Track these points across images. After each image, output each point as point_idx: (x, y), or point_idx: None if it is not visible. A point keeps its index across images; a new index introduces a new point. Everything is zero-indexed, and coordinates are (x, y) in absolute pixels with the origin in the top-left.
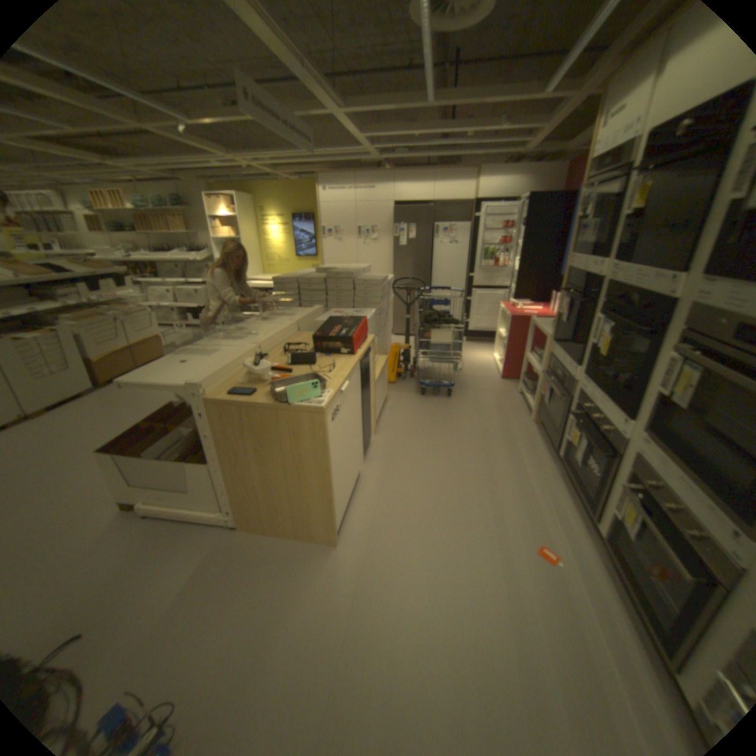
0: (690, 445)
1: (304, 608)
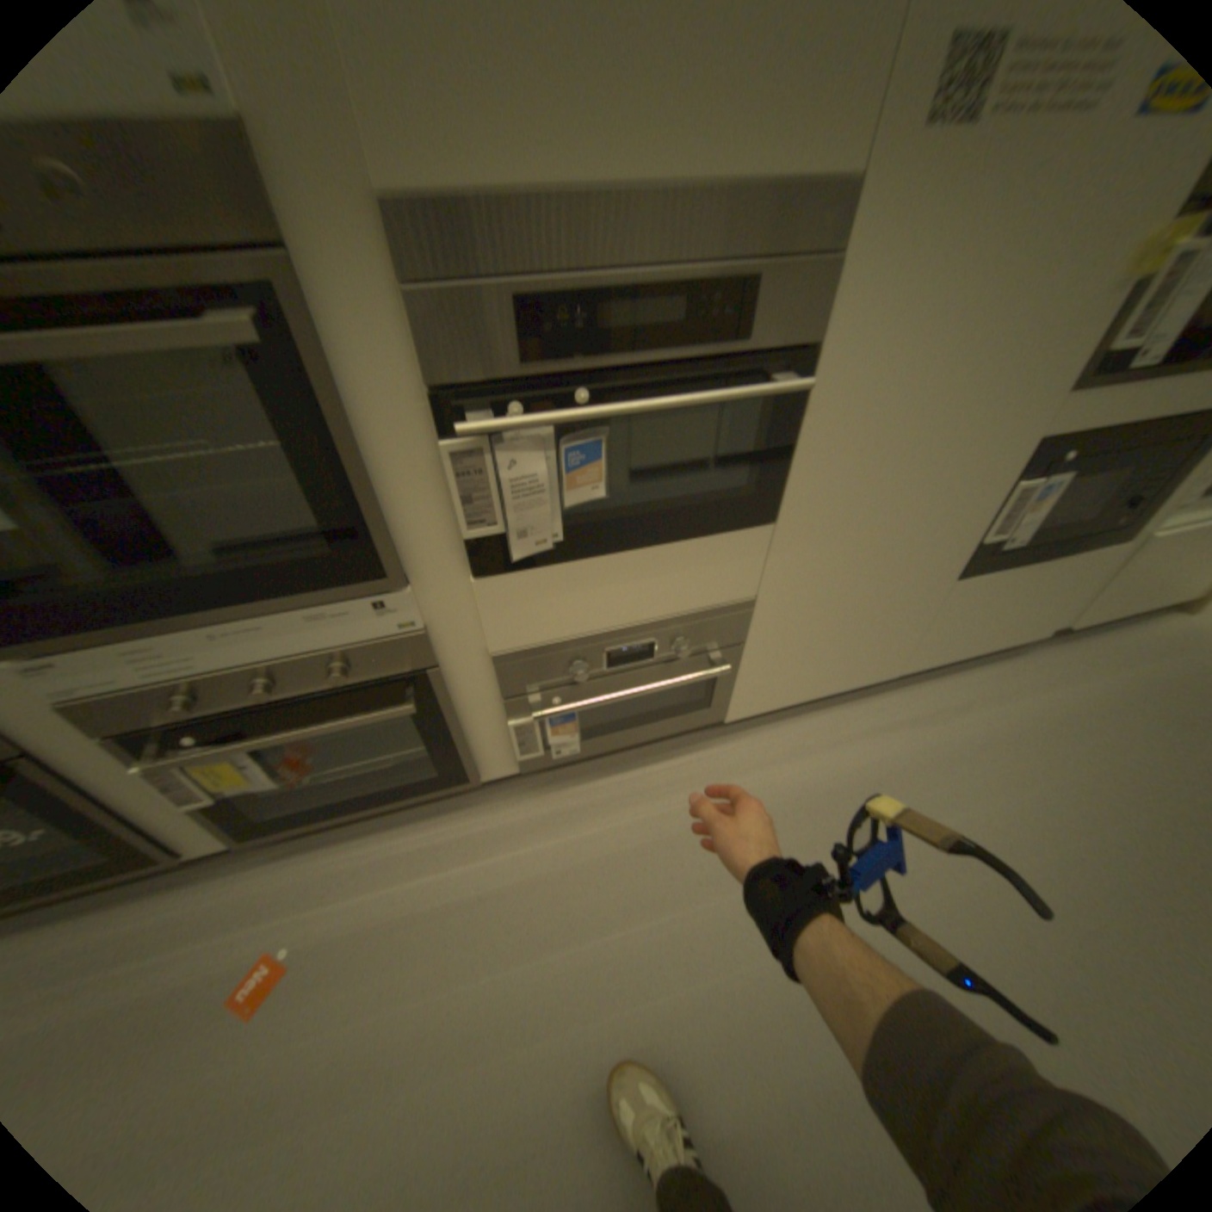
0: (135, 583)
1: None
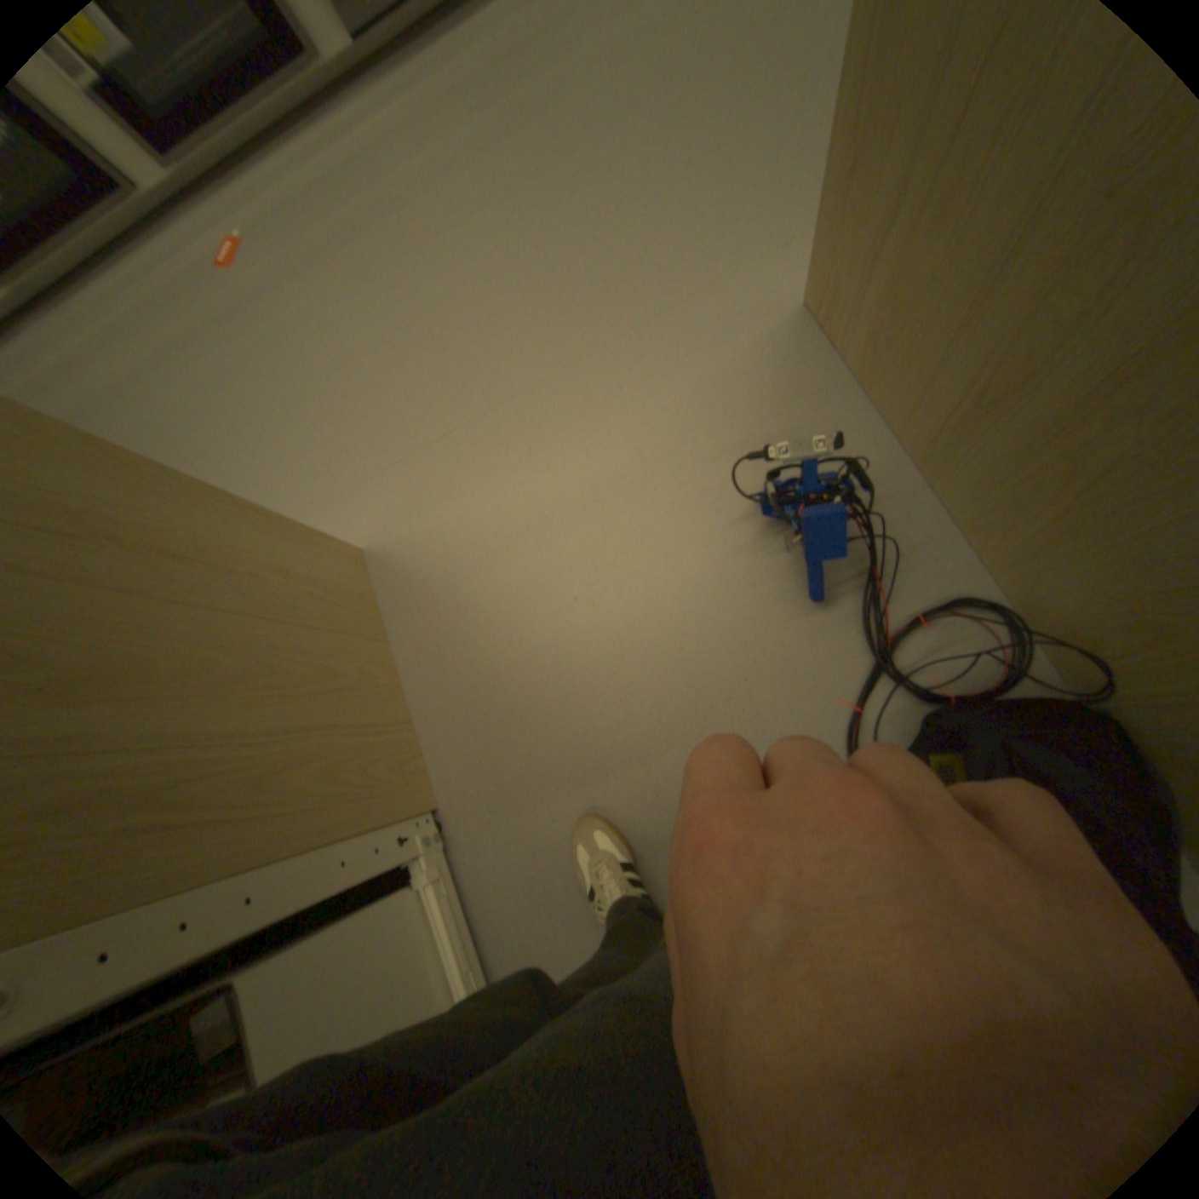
0: None
1: (488, 503)
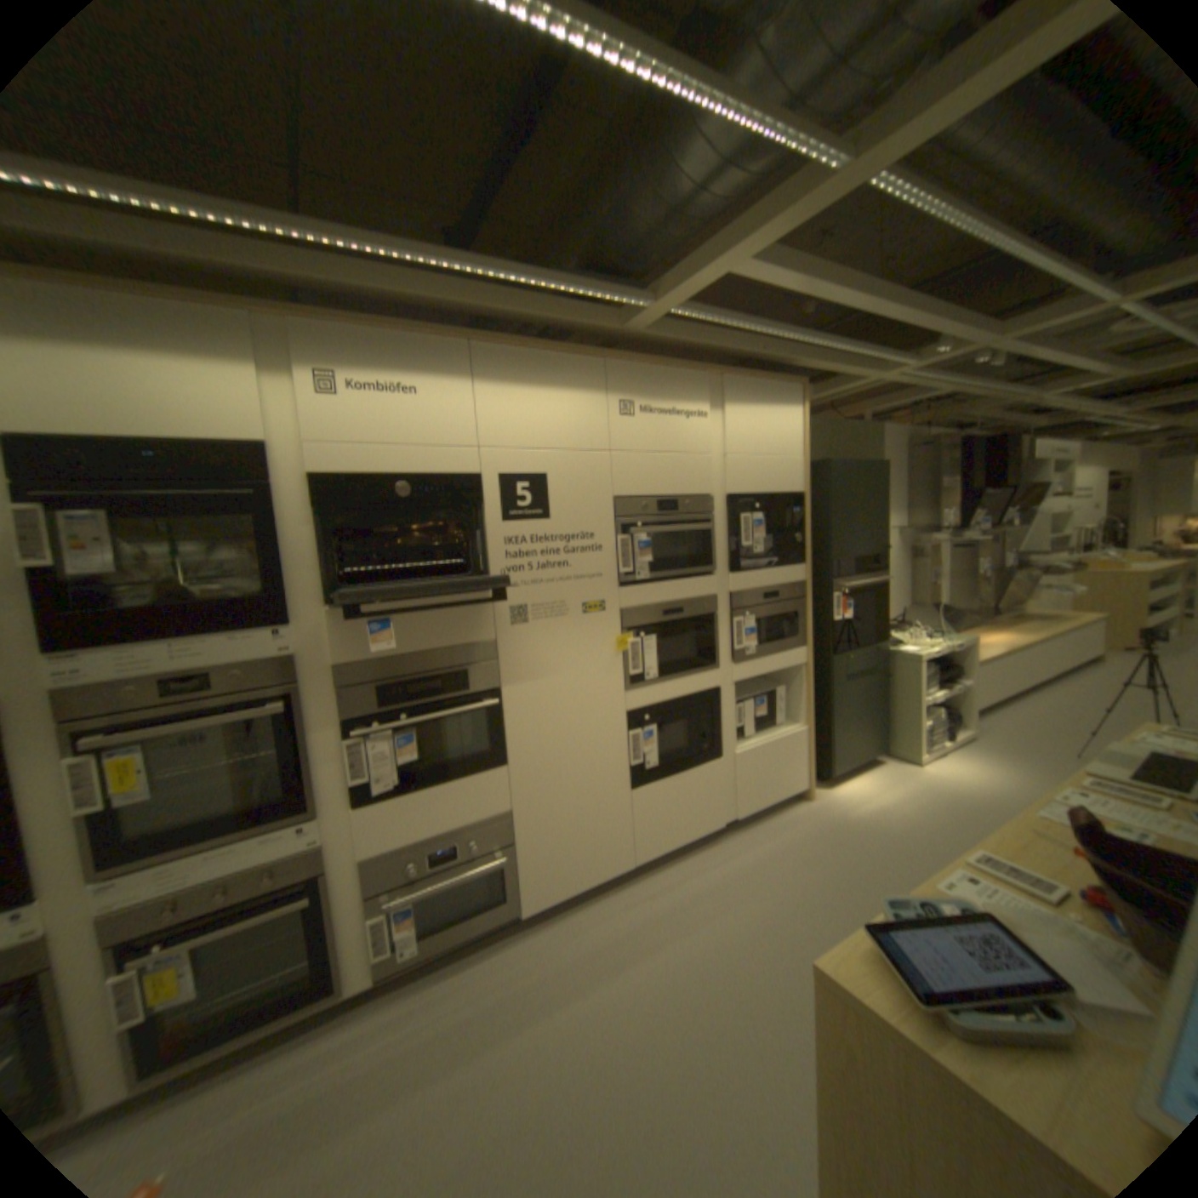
0: (178, 829)
1: None
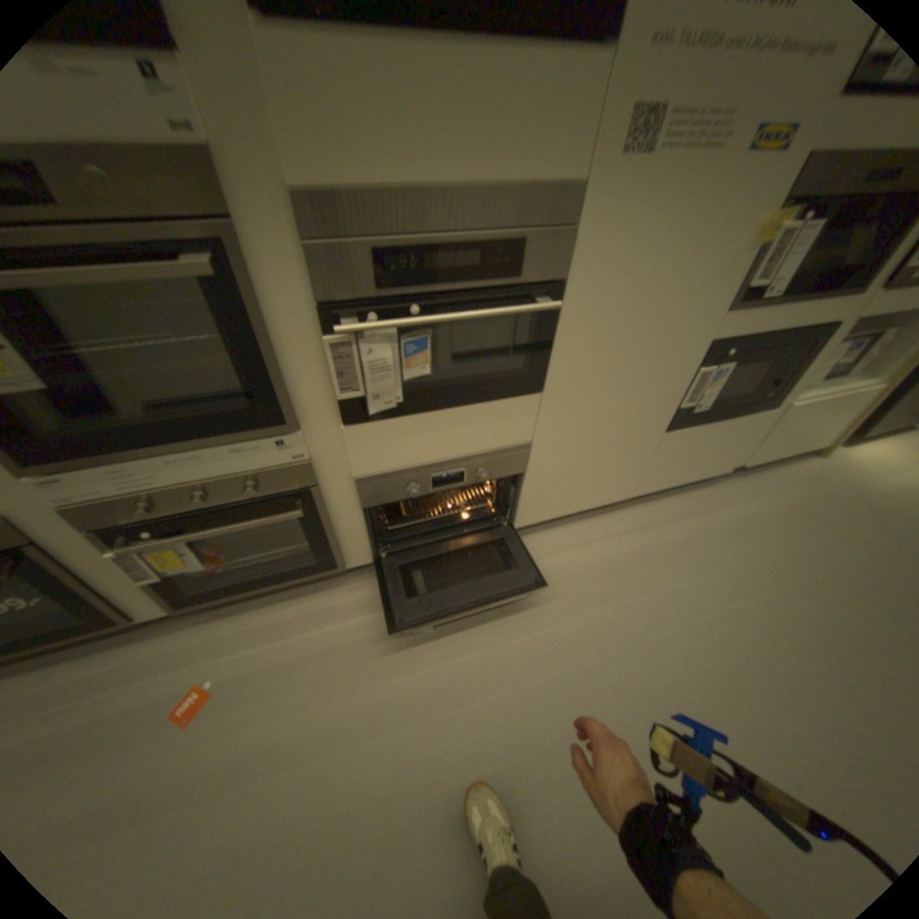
0: (117, 426)
1: None
